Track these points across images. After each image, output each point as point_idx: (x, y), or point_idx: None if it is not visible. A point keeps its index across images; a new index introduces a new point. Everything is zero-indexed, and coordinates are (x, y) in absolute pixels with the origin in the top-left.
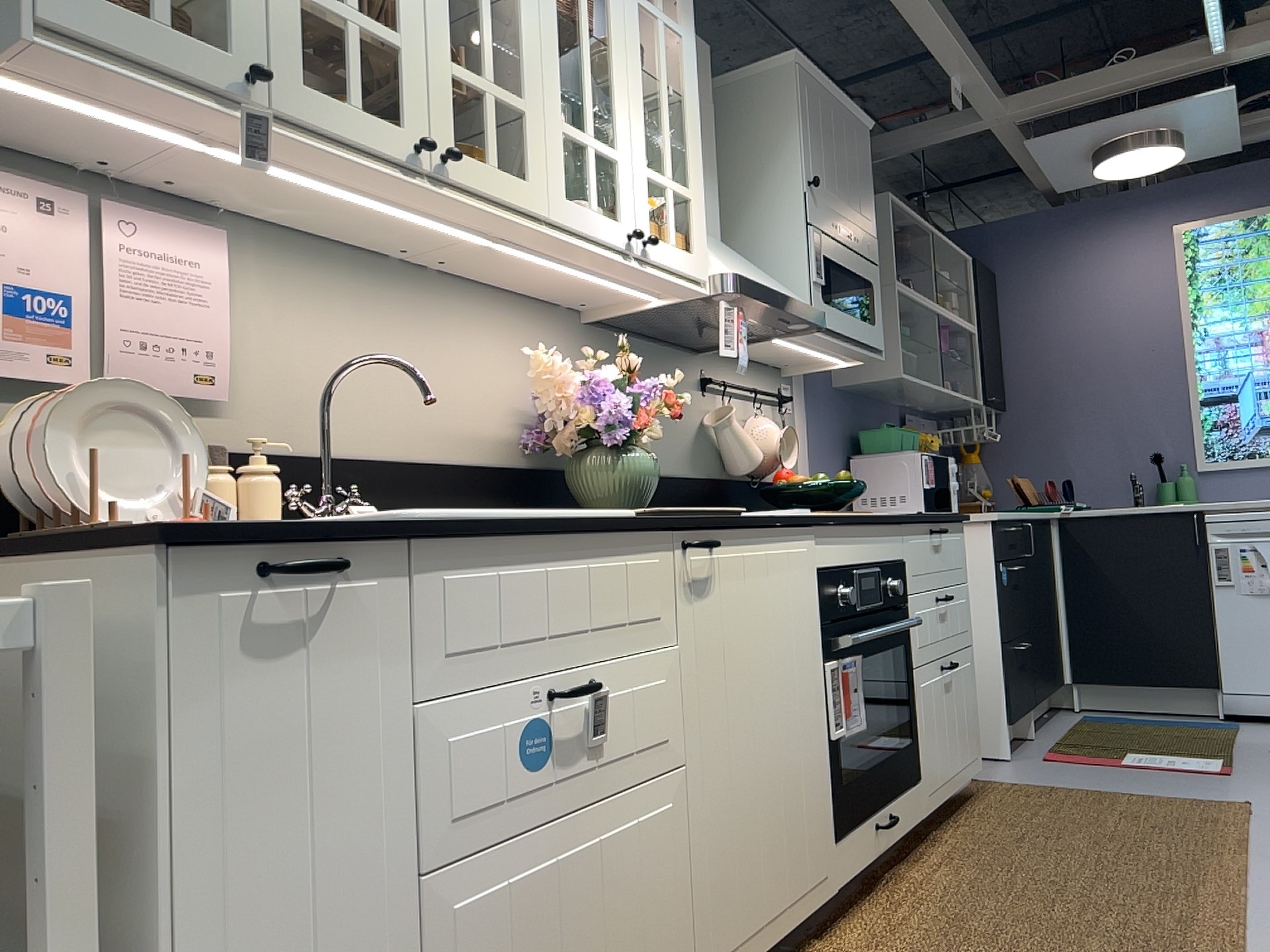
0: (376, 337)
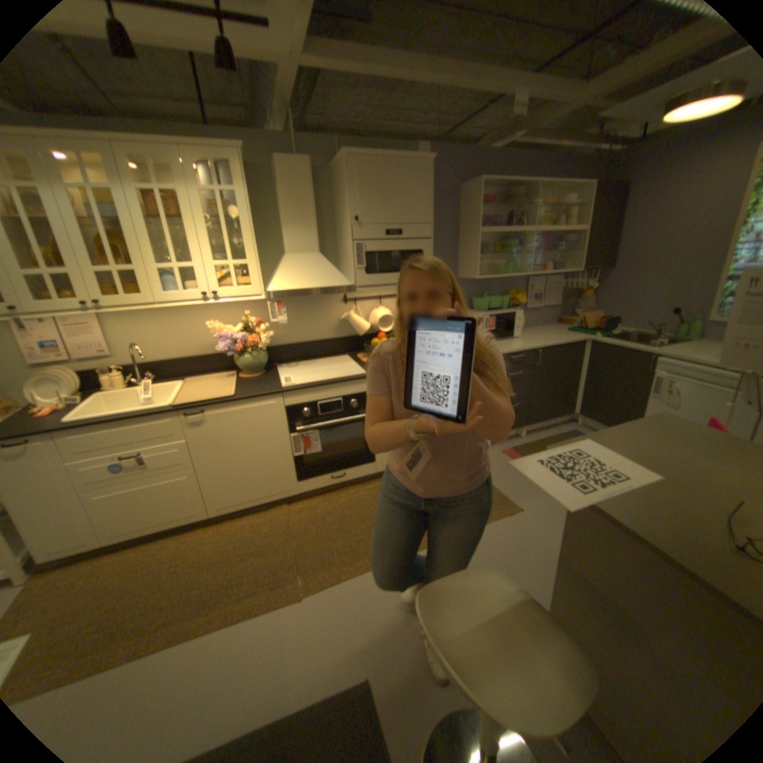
0: (163, 324)
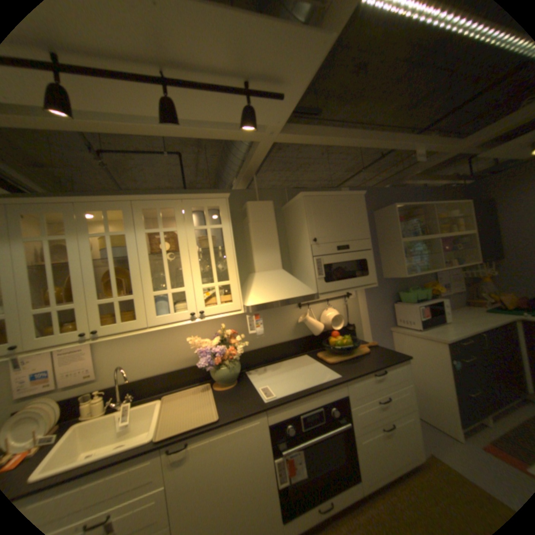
0: (146, 343)
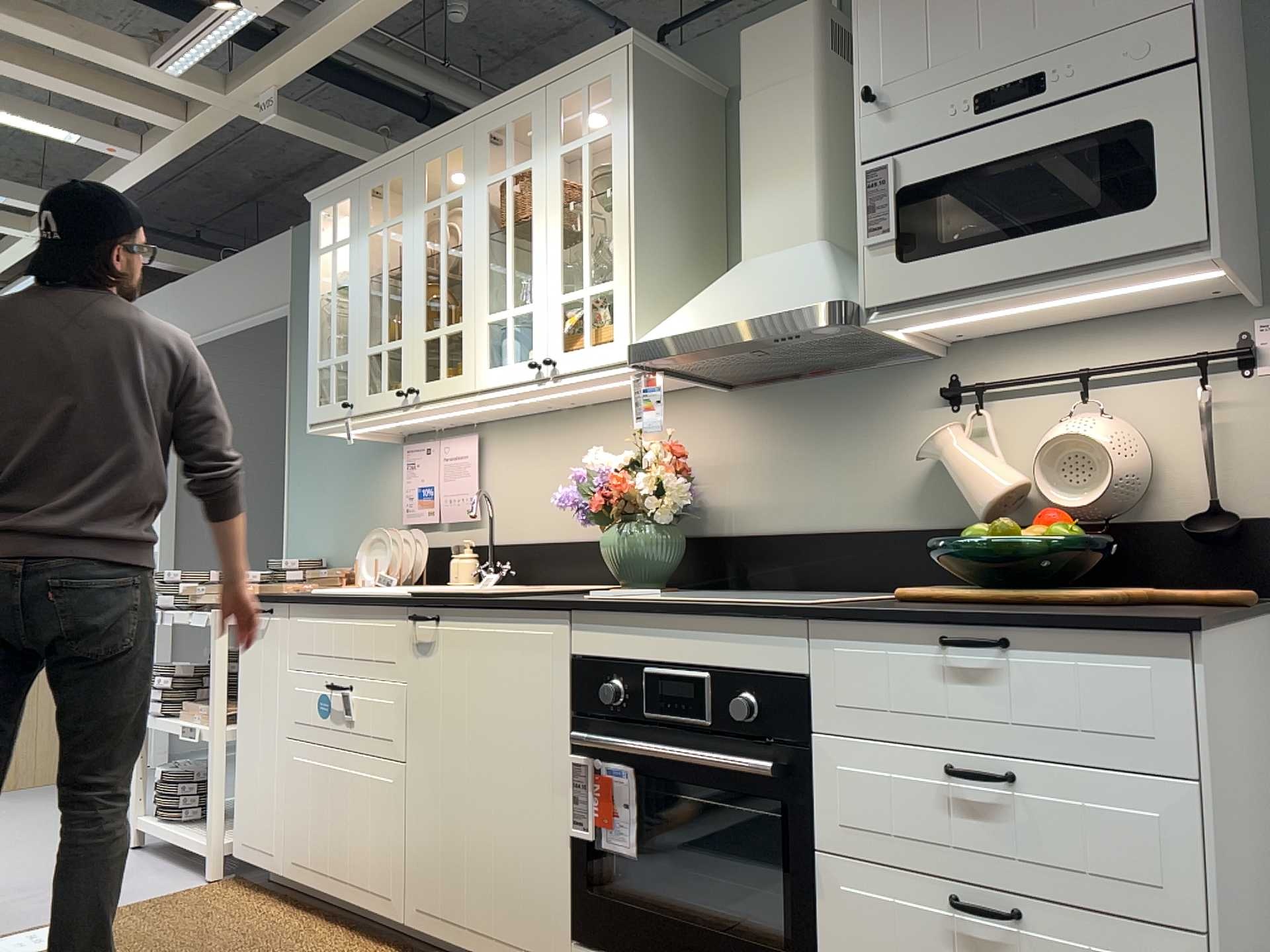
0: (551, 463)
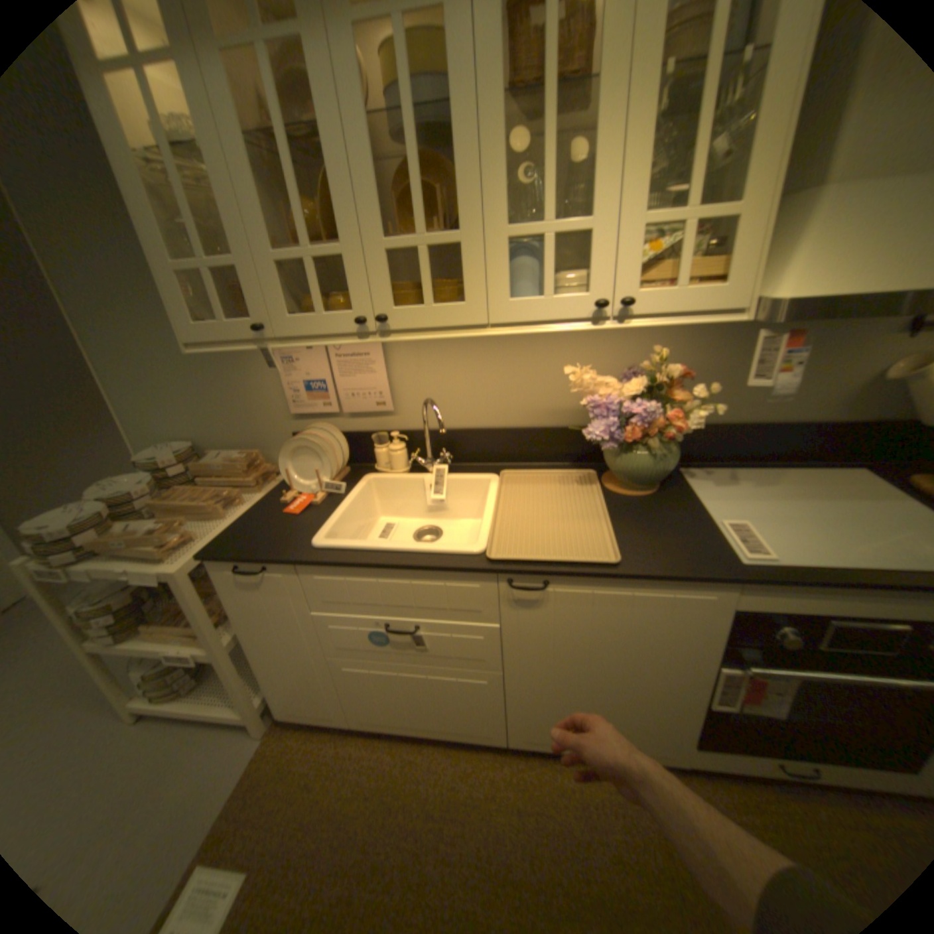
0: (478, 363)
